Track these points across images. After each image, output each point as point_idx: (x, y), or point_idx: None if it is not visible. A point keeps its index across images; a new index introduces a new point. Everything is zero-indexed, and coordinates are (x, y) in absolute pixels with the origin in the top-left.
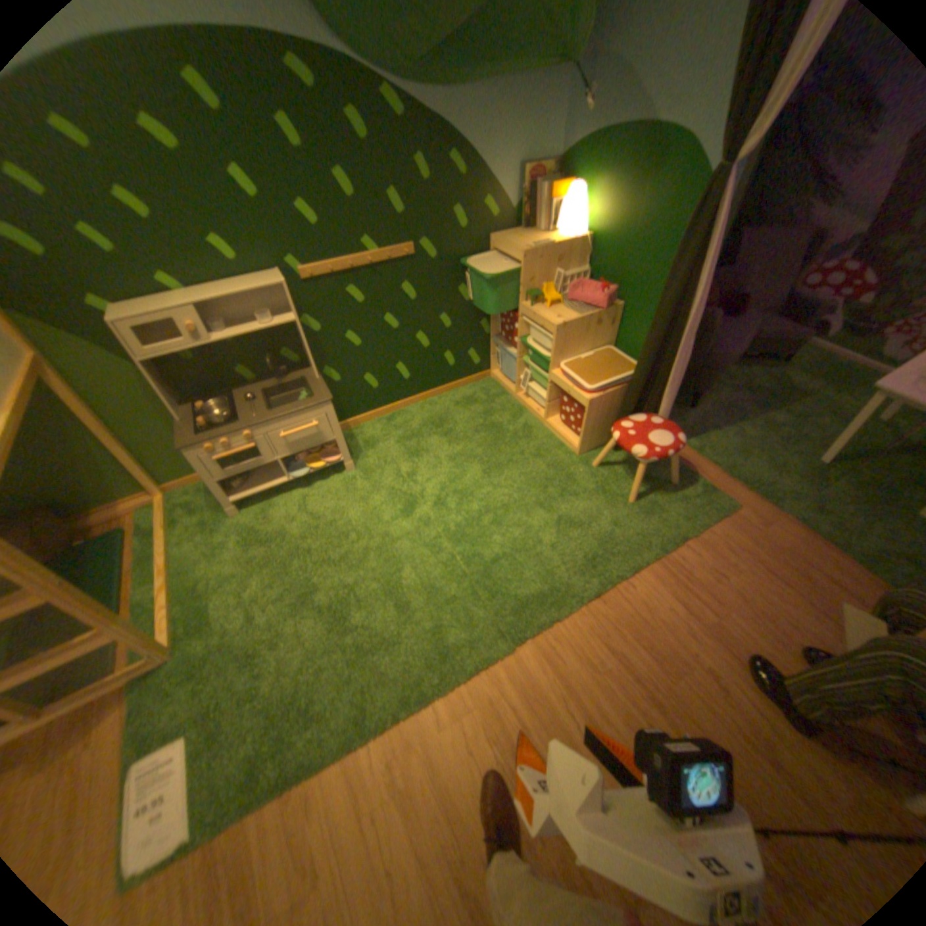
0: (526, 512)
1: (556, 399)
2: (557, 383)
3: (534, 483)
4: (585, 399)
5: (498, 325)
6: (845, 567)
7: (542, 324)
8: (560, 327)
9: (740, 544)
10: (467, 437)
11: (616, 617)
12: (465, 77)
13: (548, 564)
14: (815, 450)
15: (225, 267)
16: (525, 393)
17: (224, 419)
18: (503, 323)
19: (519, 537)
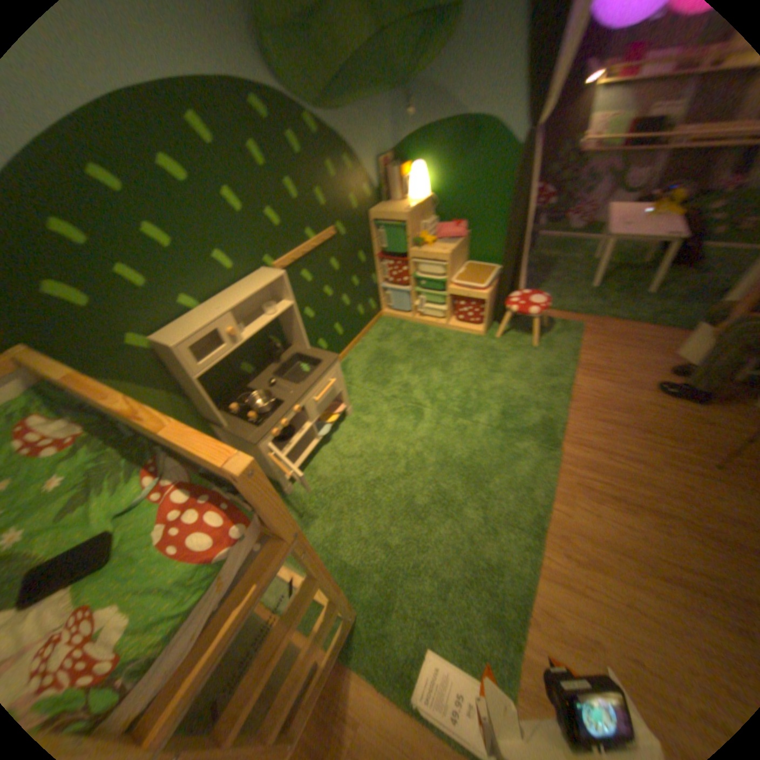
0: (488, 379)
1: (456, 304)
2: (456, 293)
3: (475, 362)
4: (484, 294)
5: (385, 274)
6: (646, 328)
7: (434, 258)
8: (450, 254)
9: (599, 340)
10: (406, 356)
11: (587, 404)
12: (344, 103)
13: (529, 398)
14: (584, 283)
15: (225, 277)
16: (417, 315)
17: (271, 405)
18: (392, 270)
19: (499, 393)
